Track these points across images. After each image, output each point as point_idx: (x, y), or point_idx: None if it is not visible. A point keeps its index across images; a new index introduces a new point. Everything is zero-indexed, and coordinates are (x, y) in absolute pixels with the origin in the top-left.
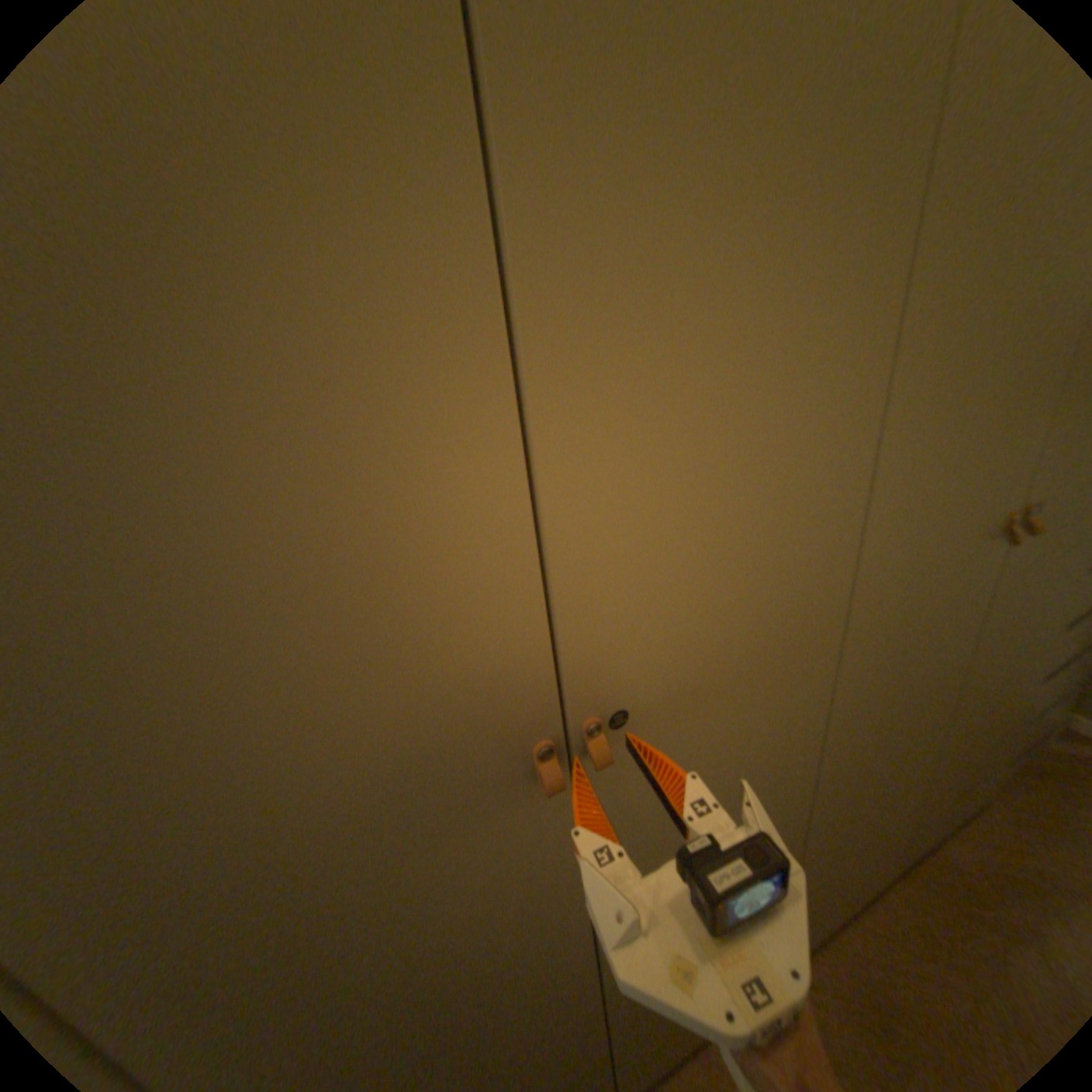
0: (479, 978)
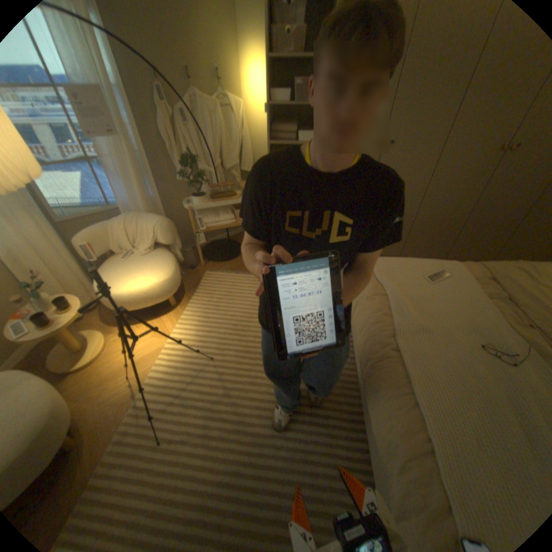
0: (464, 186)
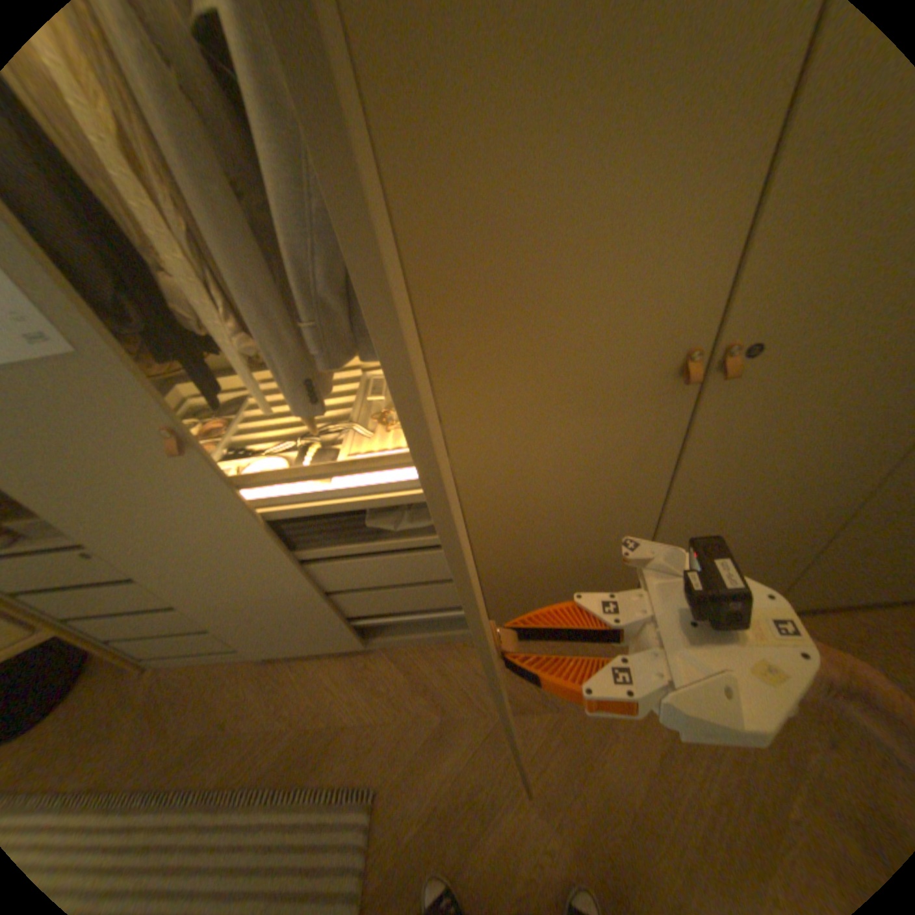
0: (595, 492)
